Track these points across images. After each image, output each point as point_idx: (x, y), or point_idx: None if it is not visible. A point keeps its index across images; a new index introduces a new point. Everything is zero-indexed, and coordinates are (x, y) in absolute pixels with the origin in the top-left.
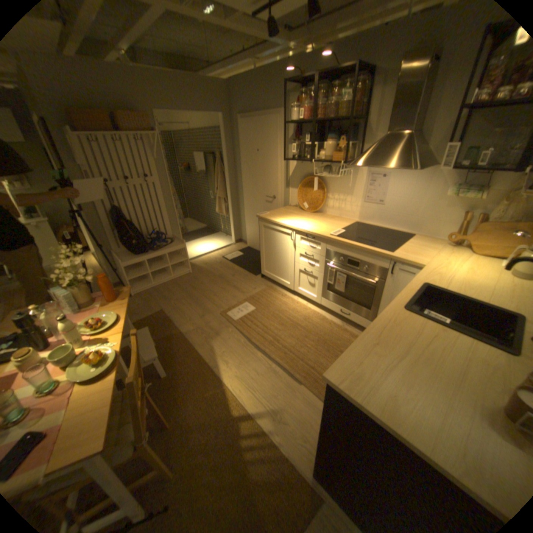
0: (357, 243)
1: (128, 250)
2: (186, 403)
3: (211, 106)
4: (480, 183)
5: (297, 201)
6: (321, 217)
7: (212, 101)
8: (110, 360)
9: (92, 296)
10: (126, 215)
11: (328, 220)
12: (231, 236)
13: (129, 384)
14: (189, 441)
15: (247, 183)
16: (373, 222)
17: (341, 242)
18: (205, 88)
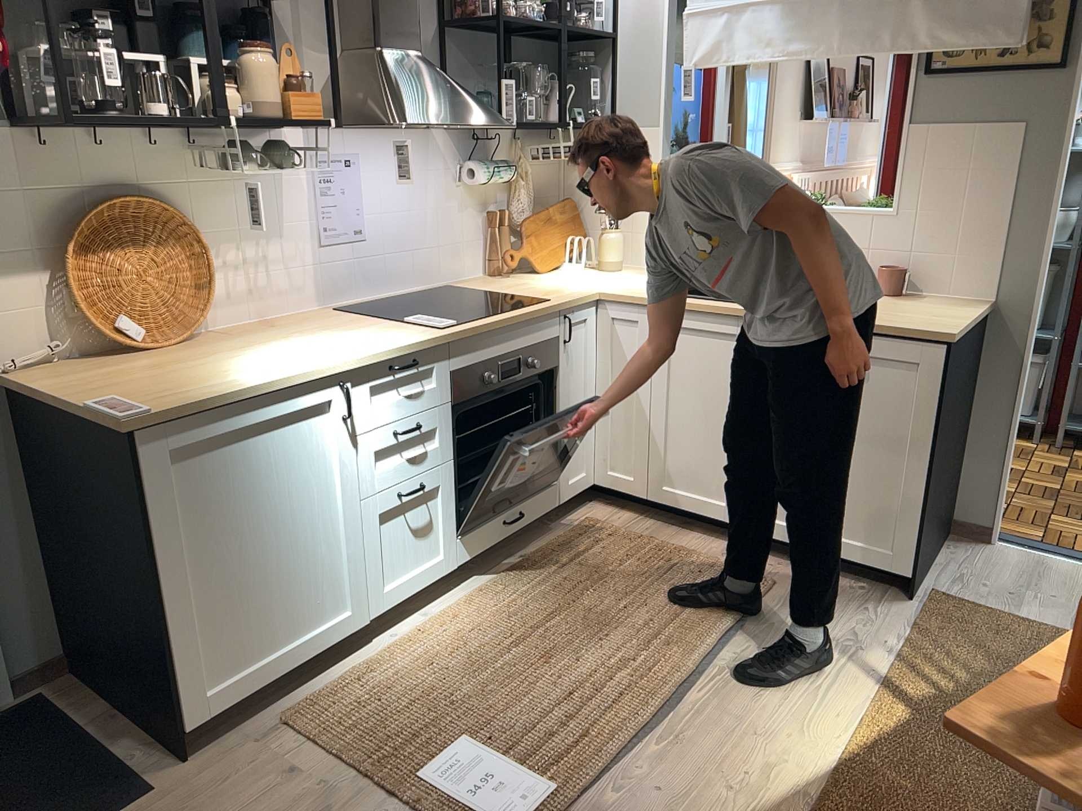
0: (504, 313)
1: None
2: None
3: None
4: (482, 158)
5: (94, 321)
6: (251, 335)
7: None
8: None
9: None
10: None
11: (300, 329)
12: None
13: None
14: None
15: None
16: (355, 297)
17: (487, 327)
18: None
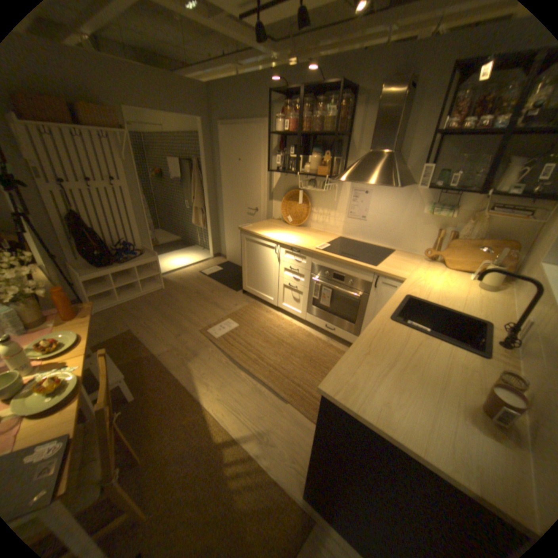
0: (343, 258)
1: (88, 263)
2: (161, 433)
3: (189, 109)
4: (451, 203)
5: (282, 214)
6: (306, 231)
7: (190, 105)
8: (72, 386)
9: (44, 313)
10: (87, 222)
11: (313, 235)
12: (210, 250)
13: (97, 413)
14: (165, 475)
15: (228, 193)
16: (356, 237)
17: (327, 257)
18: (183, 89)
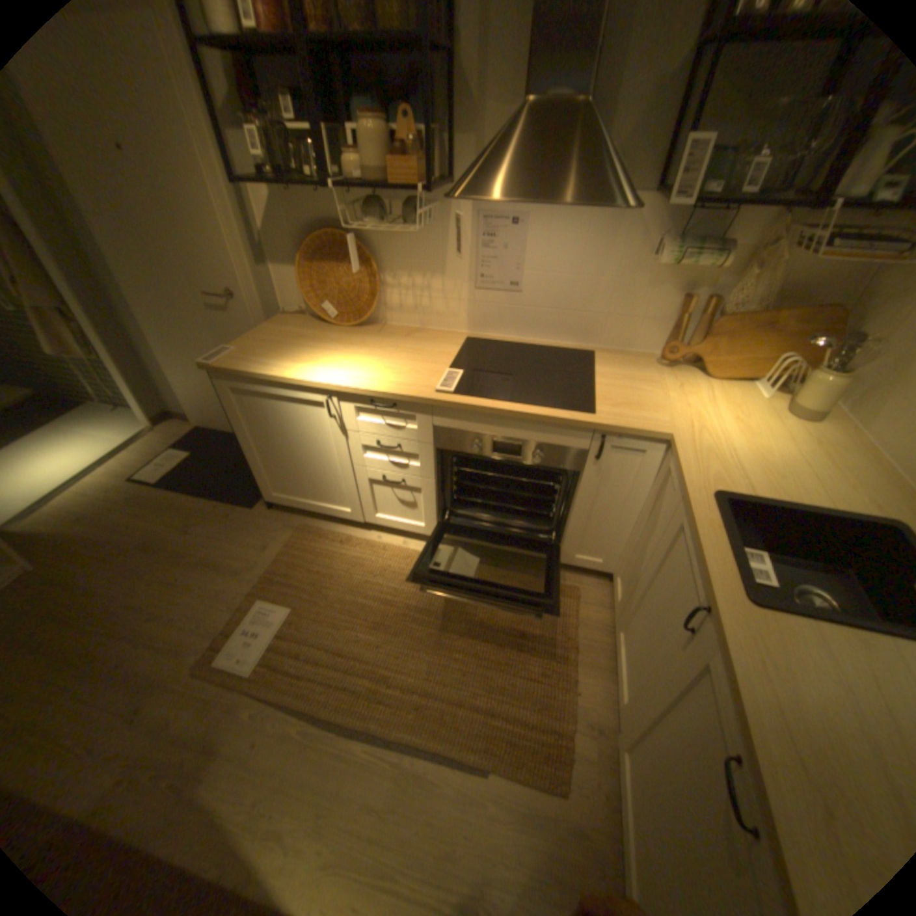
0: (512, 405)
1: None
2: None
3: None
4: (709, 231)
5: (304, 299)
6: (382, 336)
7: None
8: None
9: None
10: None
11: (406, 344)
12: (131, 411)
13: None
14: None
15: (121, 256)
16: (501, 333)
17: (474, 409)
18: None
